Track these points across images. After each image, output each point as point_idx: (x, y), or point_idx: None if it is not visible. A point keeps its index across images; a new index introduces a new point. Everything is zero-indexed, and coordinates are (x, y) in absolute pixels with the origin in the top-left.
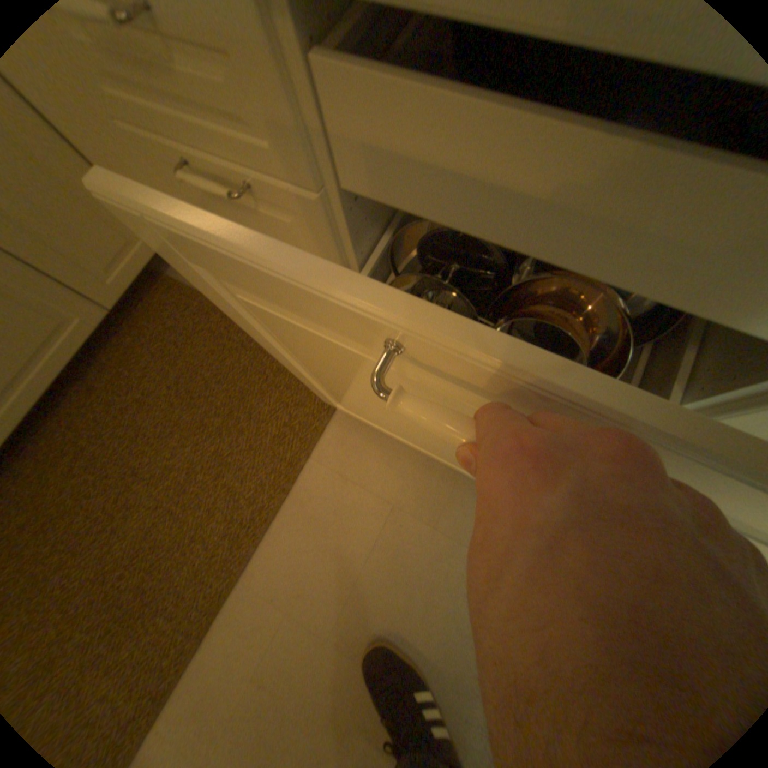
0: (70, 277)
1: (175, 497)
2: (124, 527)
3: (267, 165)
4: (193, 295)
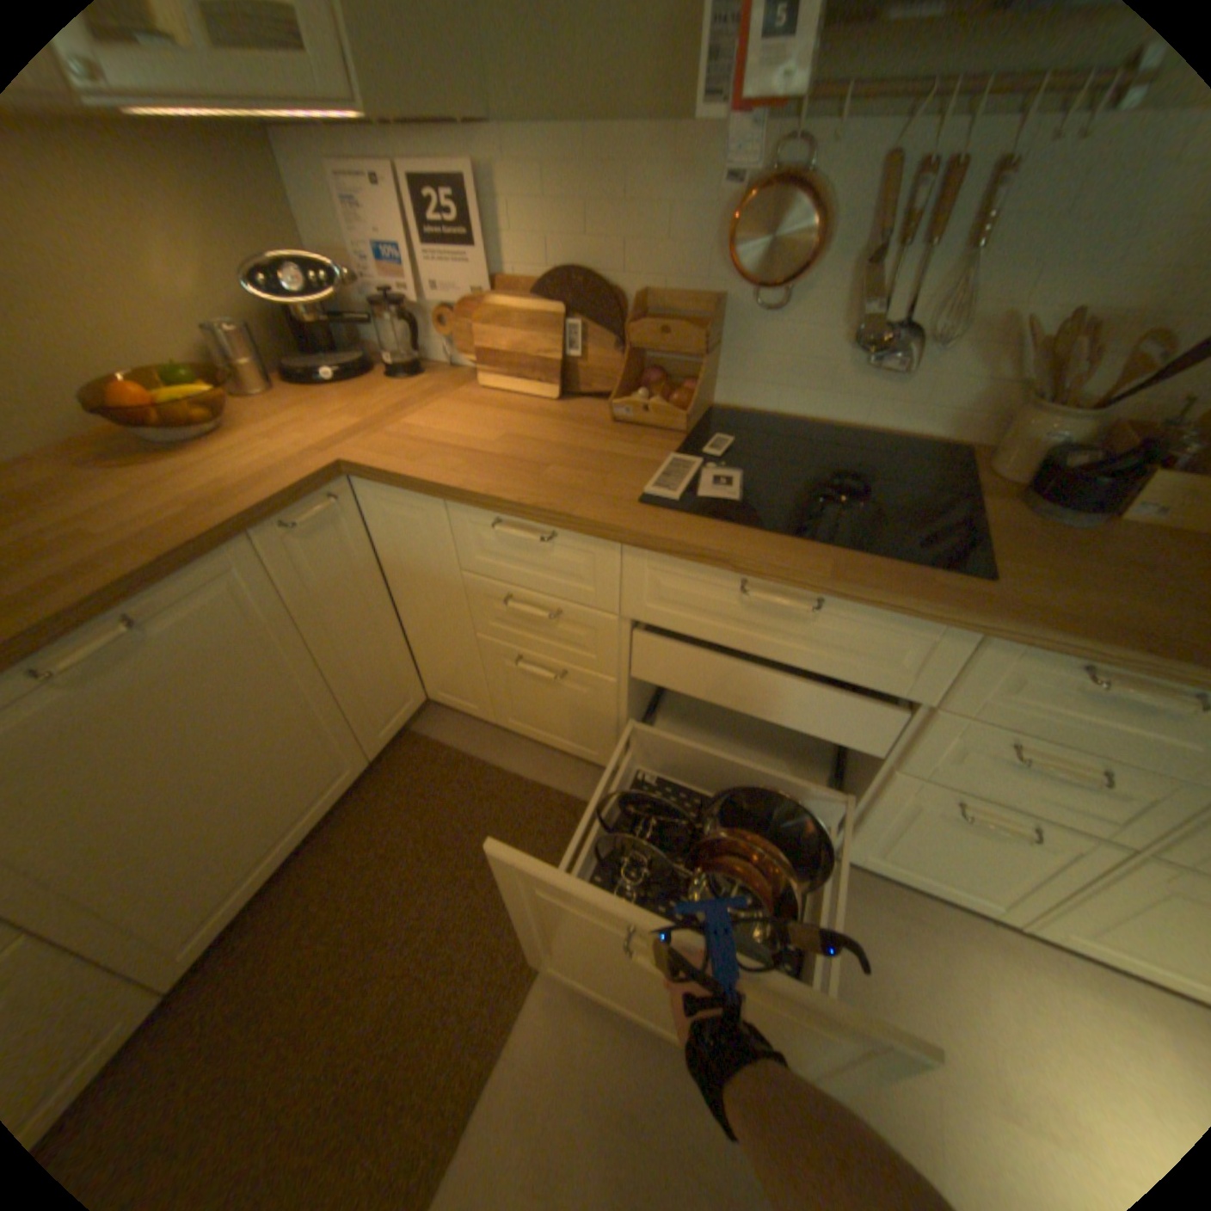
0: (364, 729)
1: (425, 959)
2: (363, 1002)
3: (592, 662)
4: (441, 746)
